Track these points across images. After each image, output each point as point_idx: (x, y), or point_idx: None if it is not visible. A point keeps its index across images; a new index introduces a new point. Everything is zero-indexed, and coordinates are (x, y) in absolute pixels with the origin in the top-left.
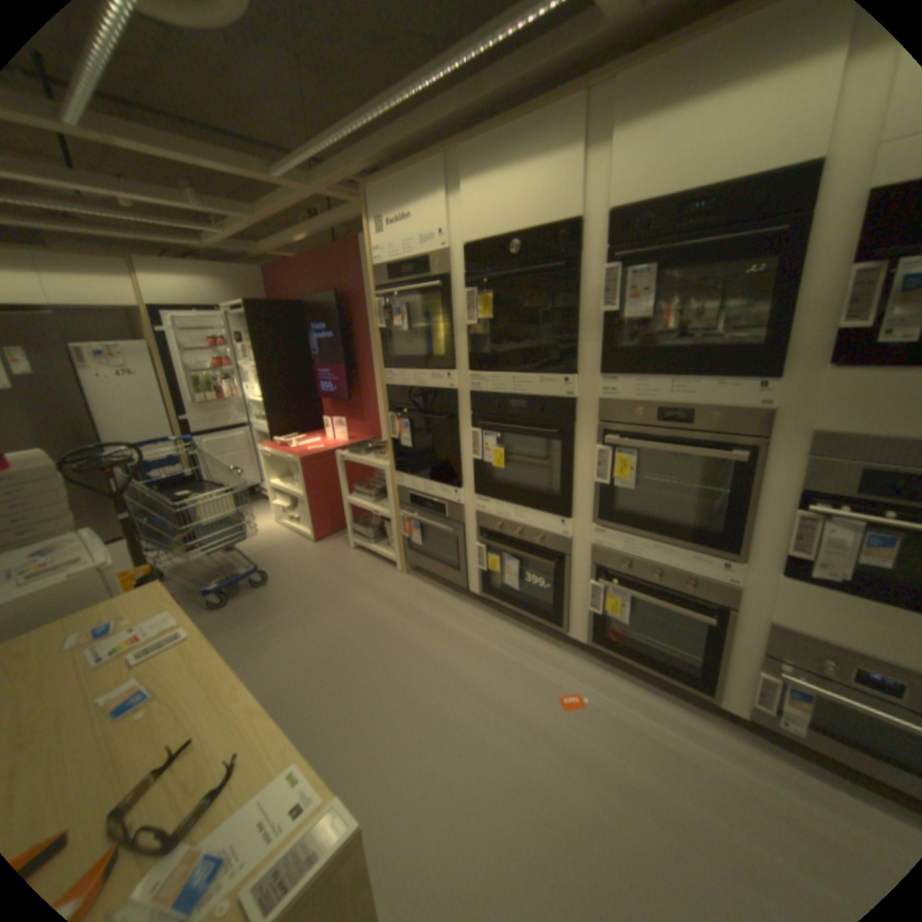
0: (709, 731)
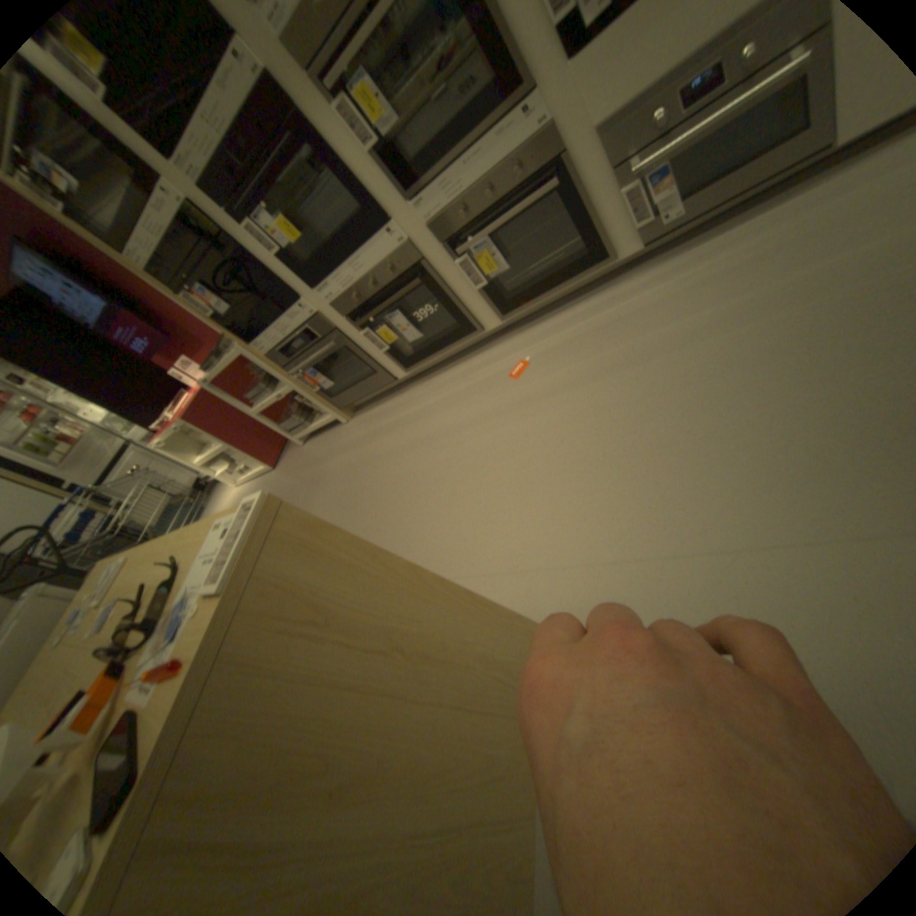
0: (623, 285)
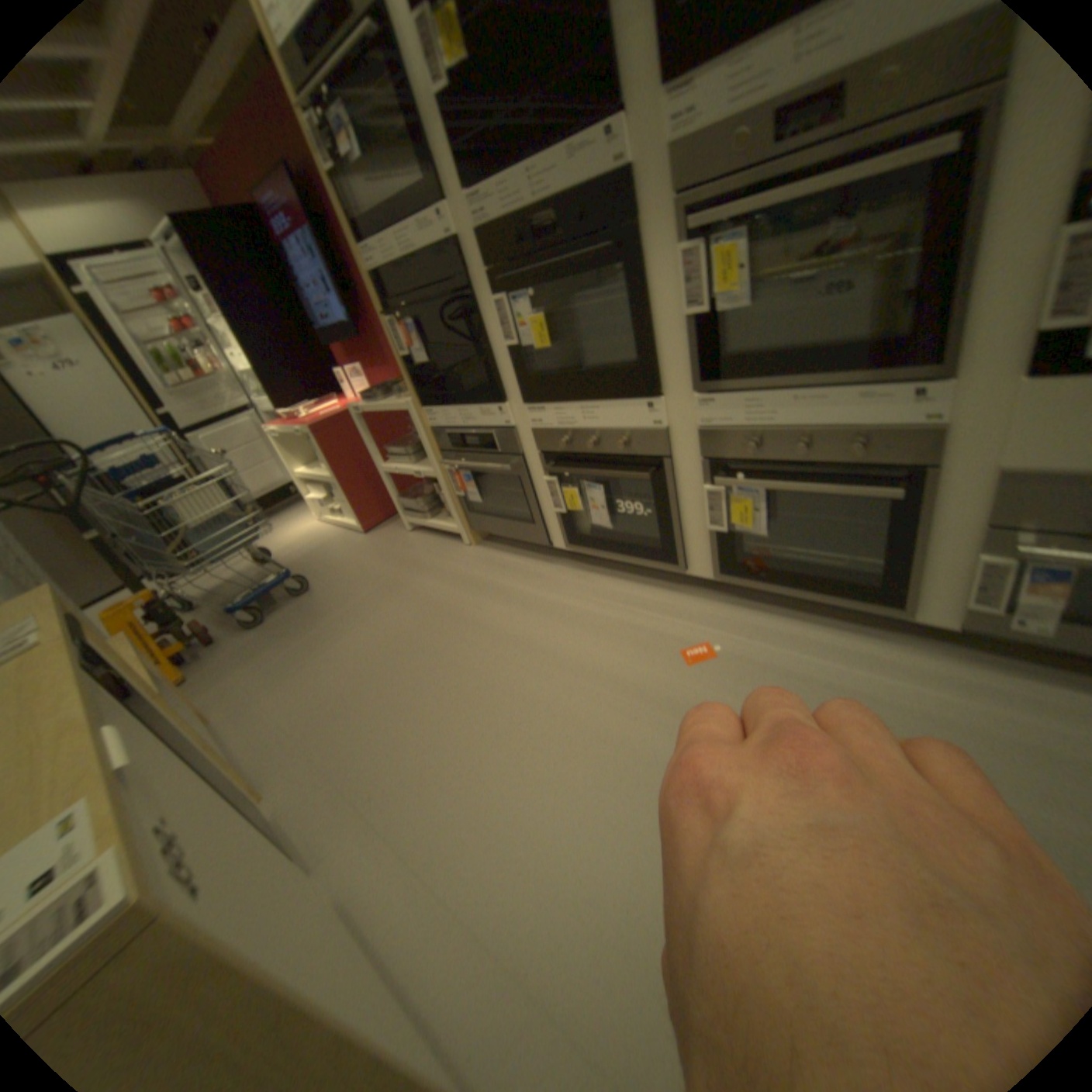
0: (898, 652)
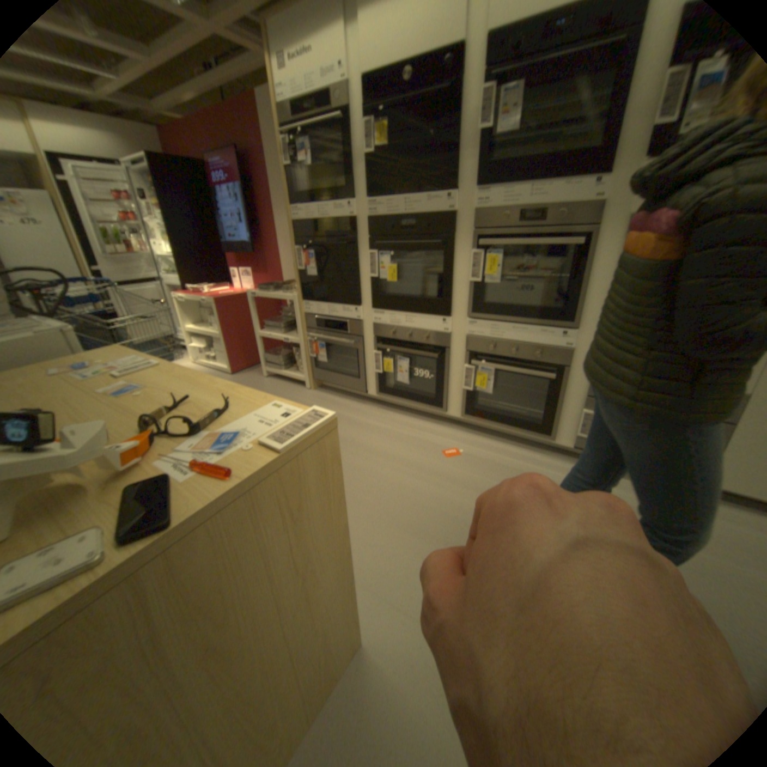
0: (546, 458)
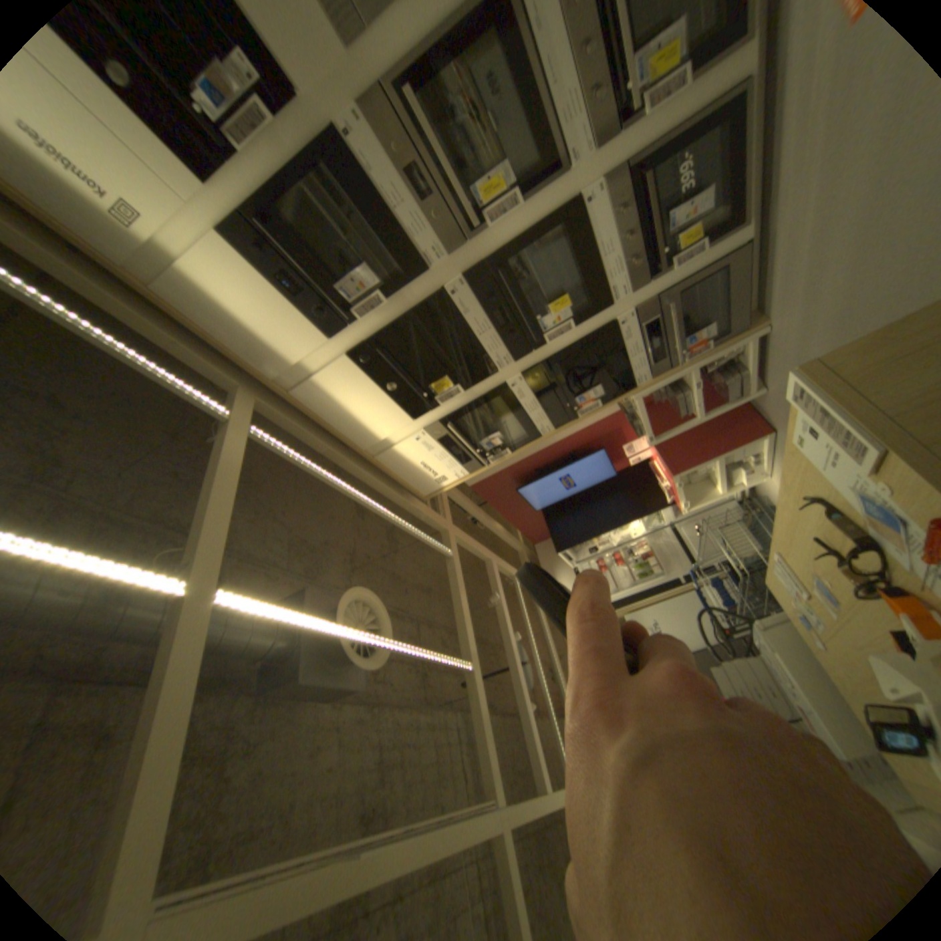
0: None
